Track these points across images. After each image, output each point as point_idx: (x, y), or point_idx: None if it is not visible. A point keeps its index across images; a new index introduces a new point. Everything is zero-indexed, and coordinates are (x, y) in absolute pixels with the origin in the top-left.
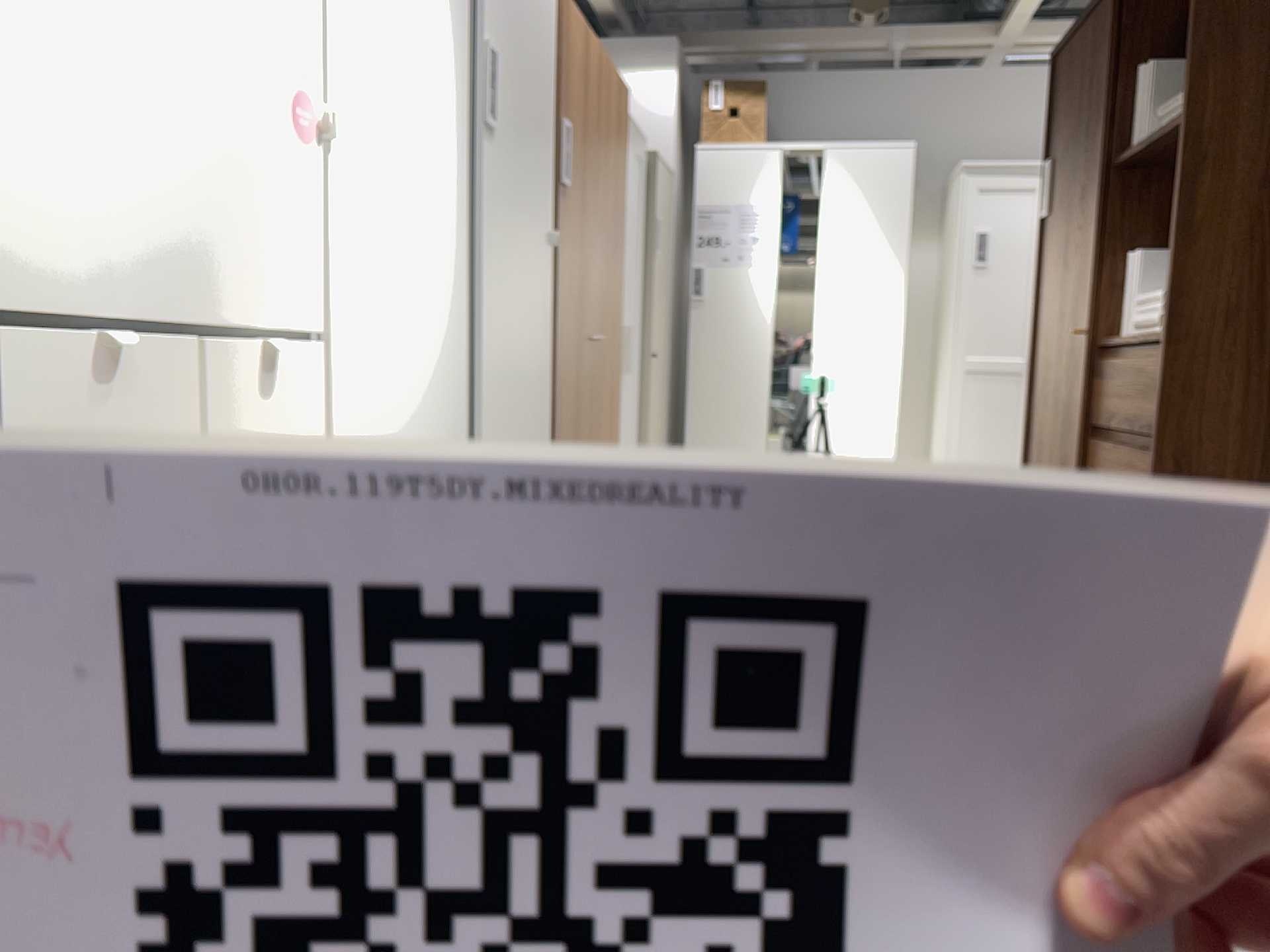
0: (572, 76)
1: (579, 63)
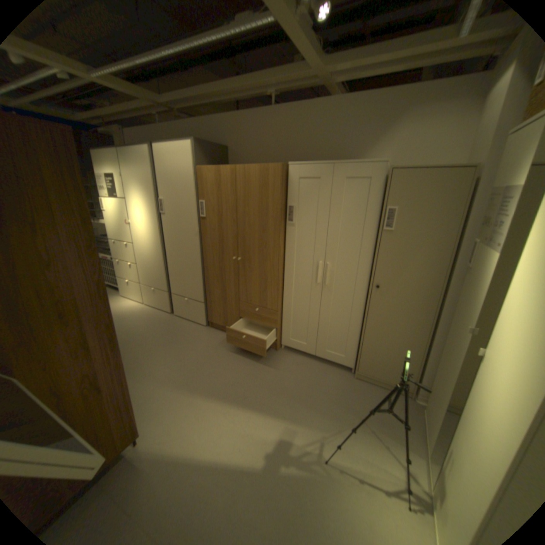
0: (208, 187)
1: (214, 181)
